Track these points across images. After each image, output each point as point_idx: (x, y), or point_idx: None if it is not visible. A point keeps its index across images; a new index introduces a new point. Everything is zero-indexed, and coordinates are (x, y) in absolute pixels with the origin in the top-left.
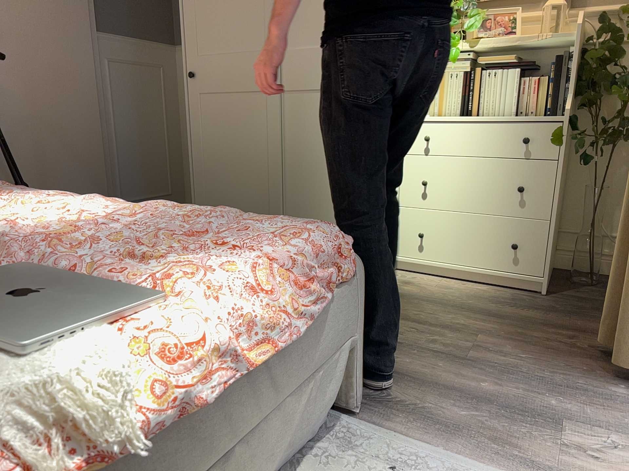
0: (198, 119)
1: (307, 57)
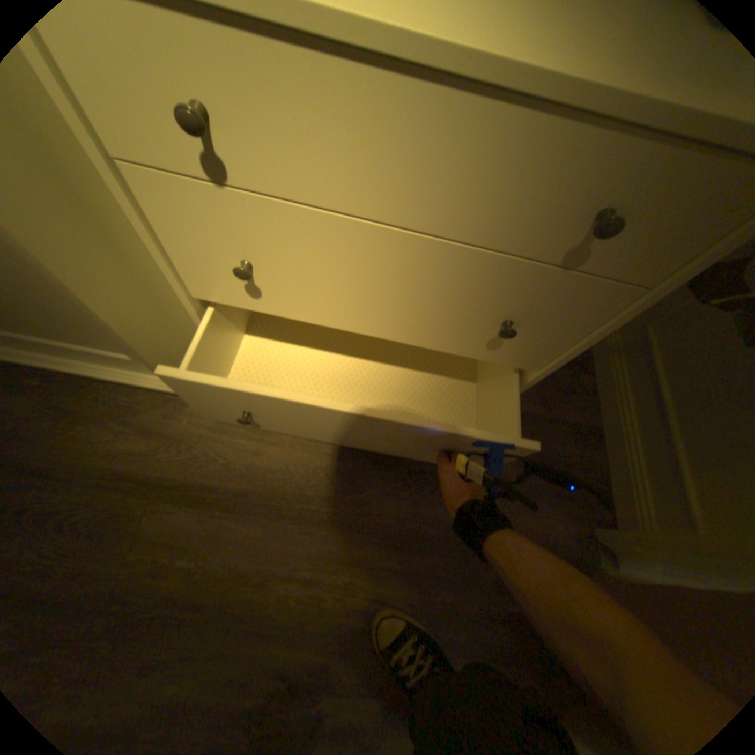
0: None
1: None
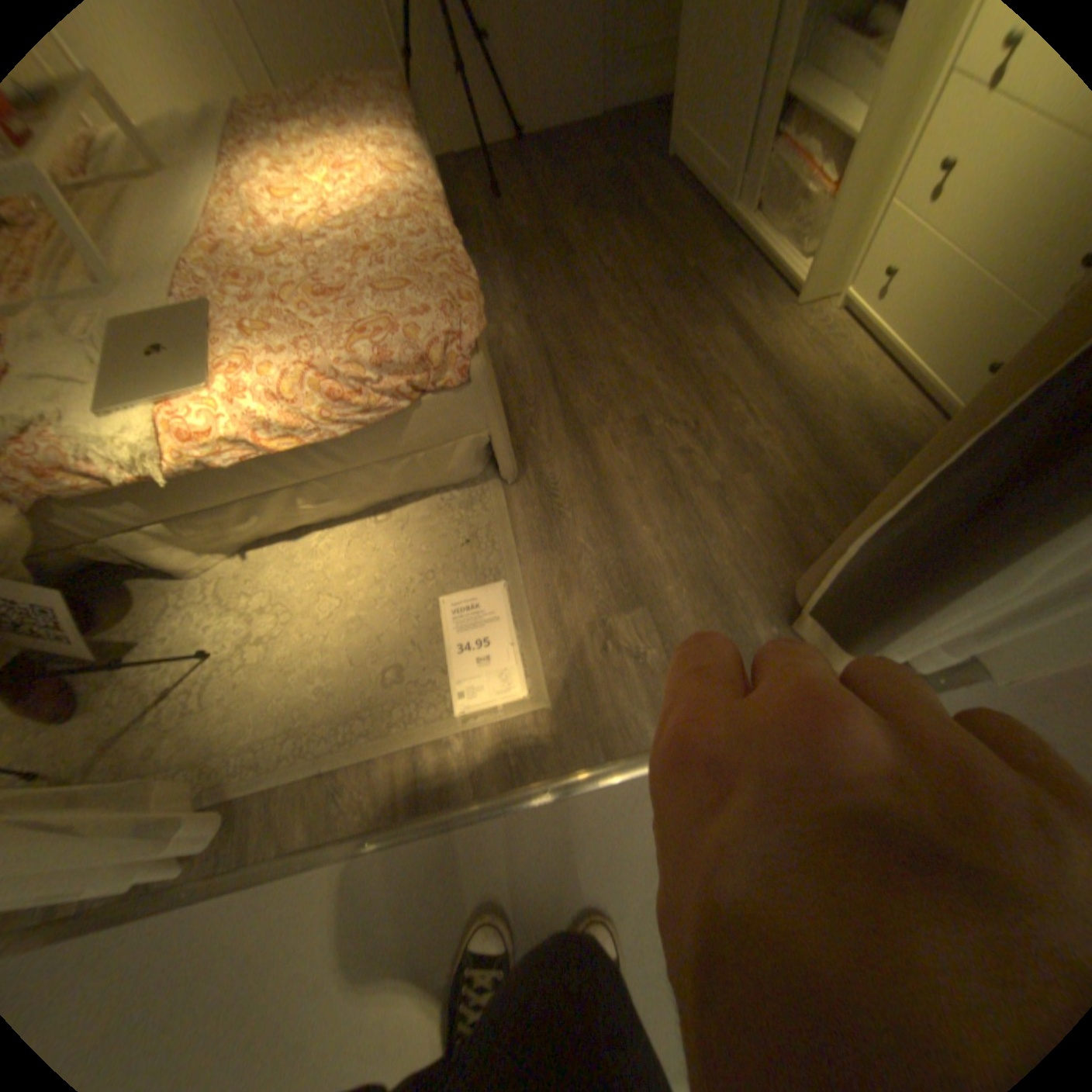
0: None
1: None
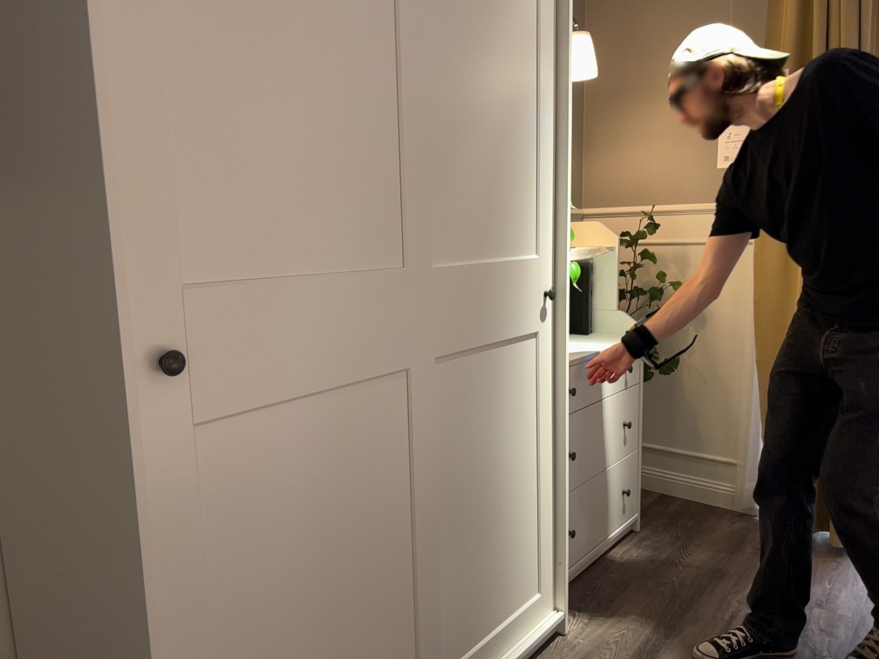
0: (188, 521)
1: (469, 279)
